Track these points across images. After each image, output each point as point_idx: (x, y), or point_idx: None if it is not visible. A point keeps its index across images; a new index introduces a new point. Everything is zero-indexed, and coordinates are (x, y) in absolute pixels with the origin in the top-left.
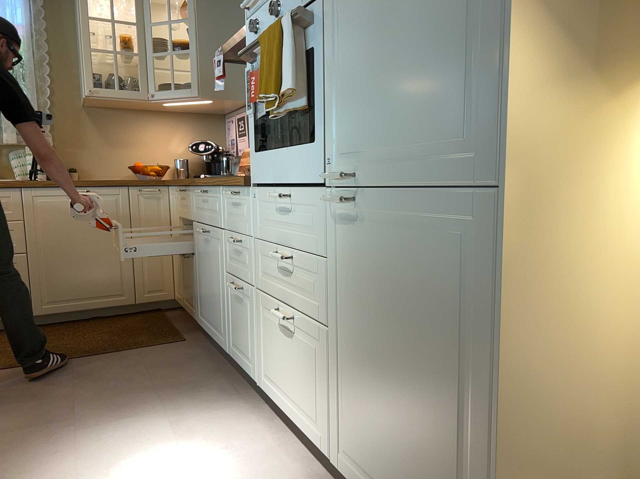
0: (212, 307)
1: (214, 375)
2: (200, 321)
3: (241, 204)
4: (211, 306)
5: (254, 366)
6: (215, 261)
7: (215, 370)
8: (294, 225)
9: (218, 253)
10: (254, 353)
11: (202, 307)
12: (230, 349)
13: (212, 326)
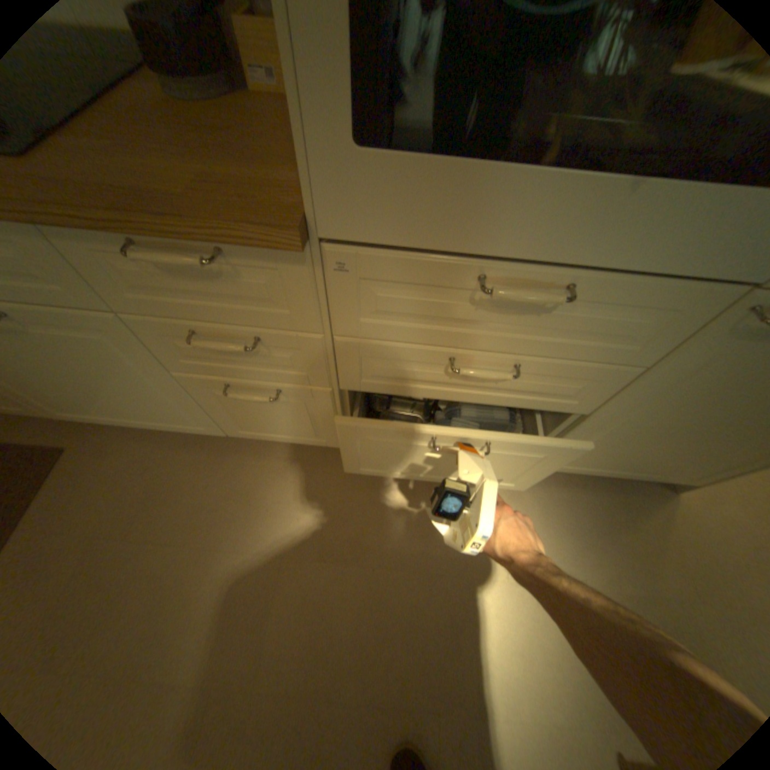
0: (124, 405)
1: (220, 462)
2: (71, 417)
3: (227, 272)
4: (116, 404)
5: (330, 439)
6: (96, 358)
7: (207, 455)
8: (545, 327)
9: (104, 347)
10: (329, 432)
11: (66, 406)
12: (225, 430)
13: (138, 419)
